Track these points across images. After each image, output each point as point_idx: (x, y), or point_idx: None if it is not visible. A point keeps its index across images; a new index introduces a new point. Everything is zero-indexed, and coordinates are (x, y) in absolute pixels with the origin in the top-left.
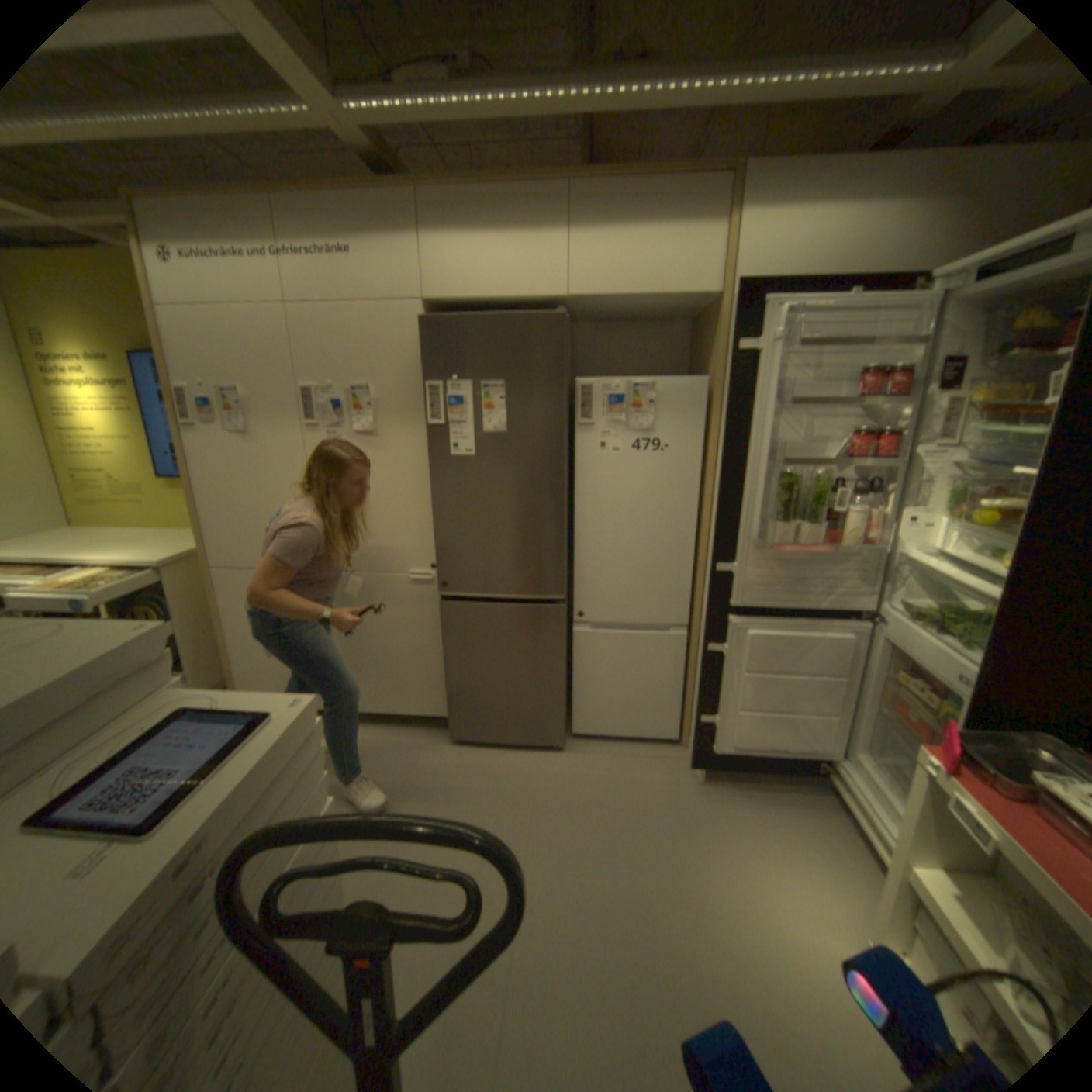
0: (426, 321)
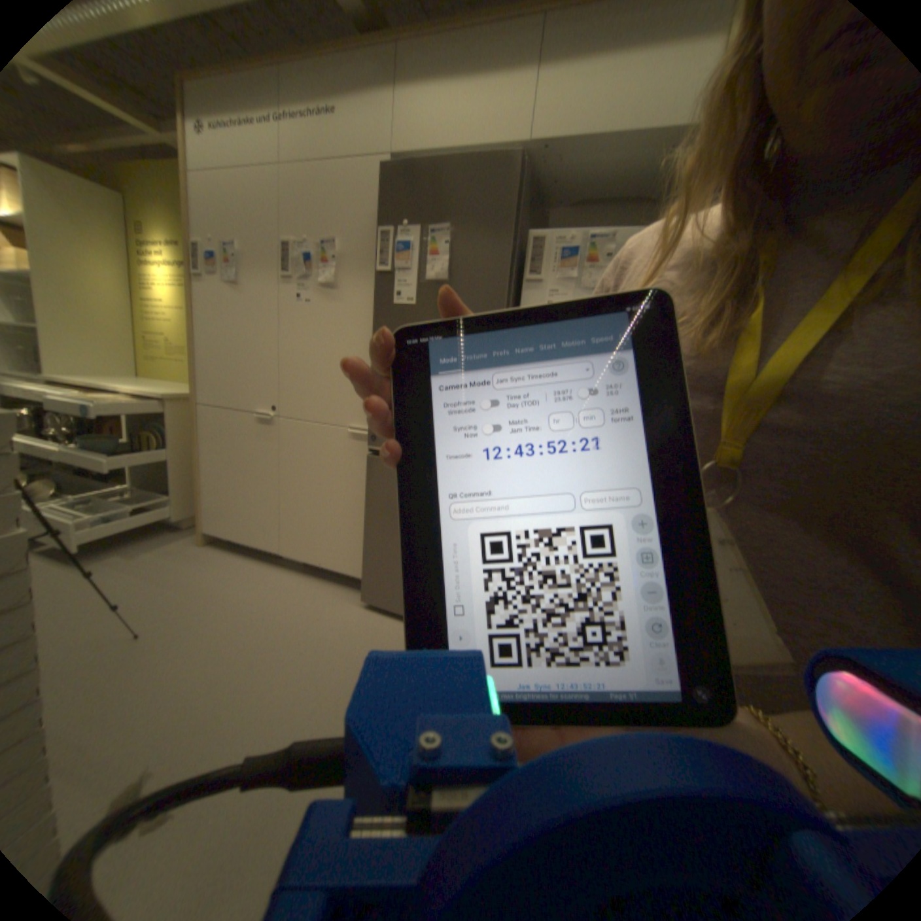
0: (386, 165)
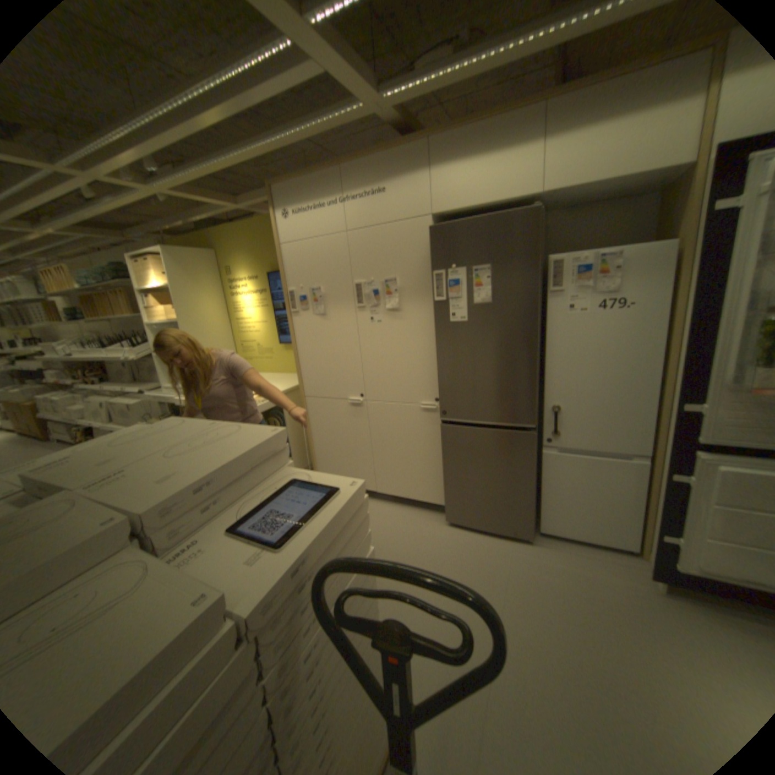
0: (434, 229)
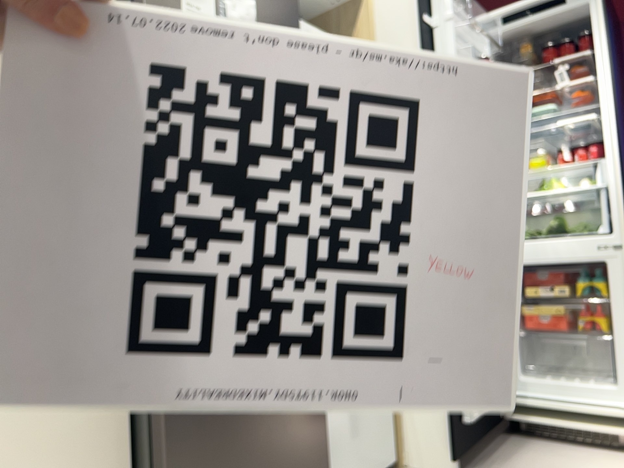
0: None
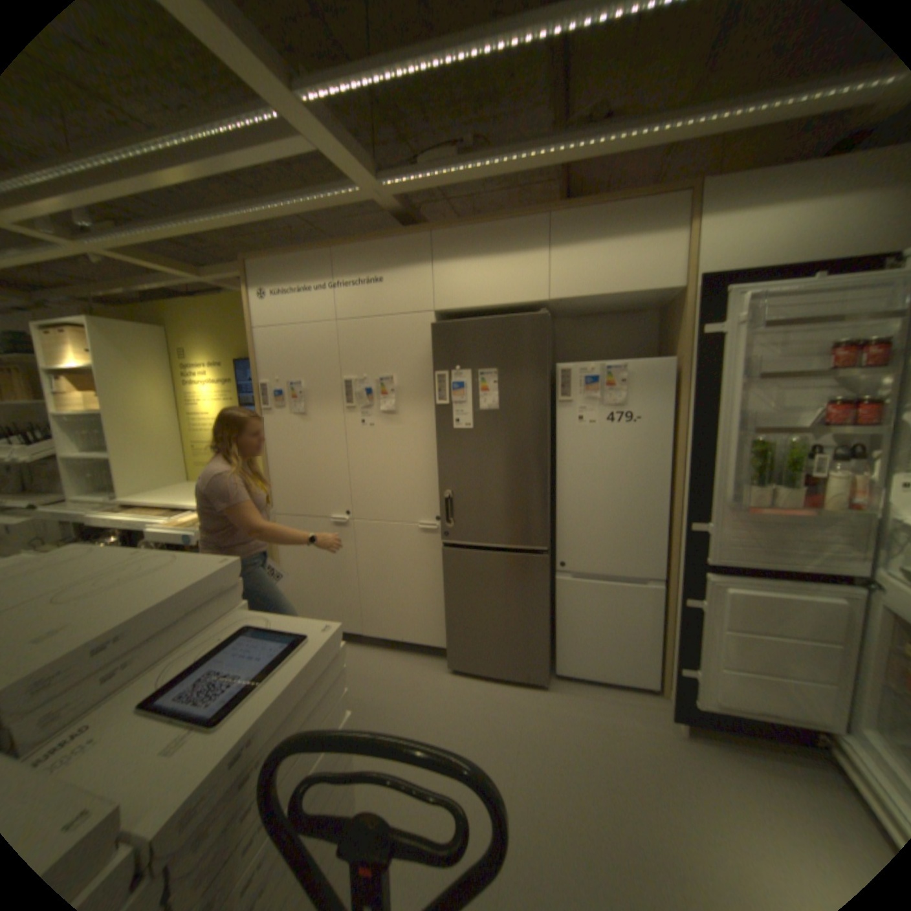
0: (437, 327)
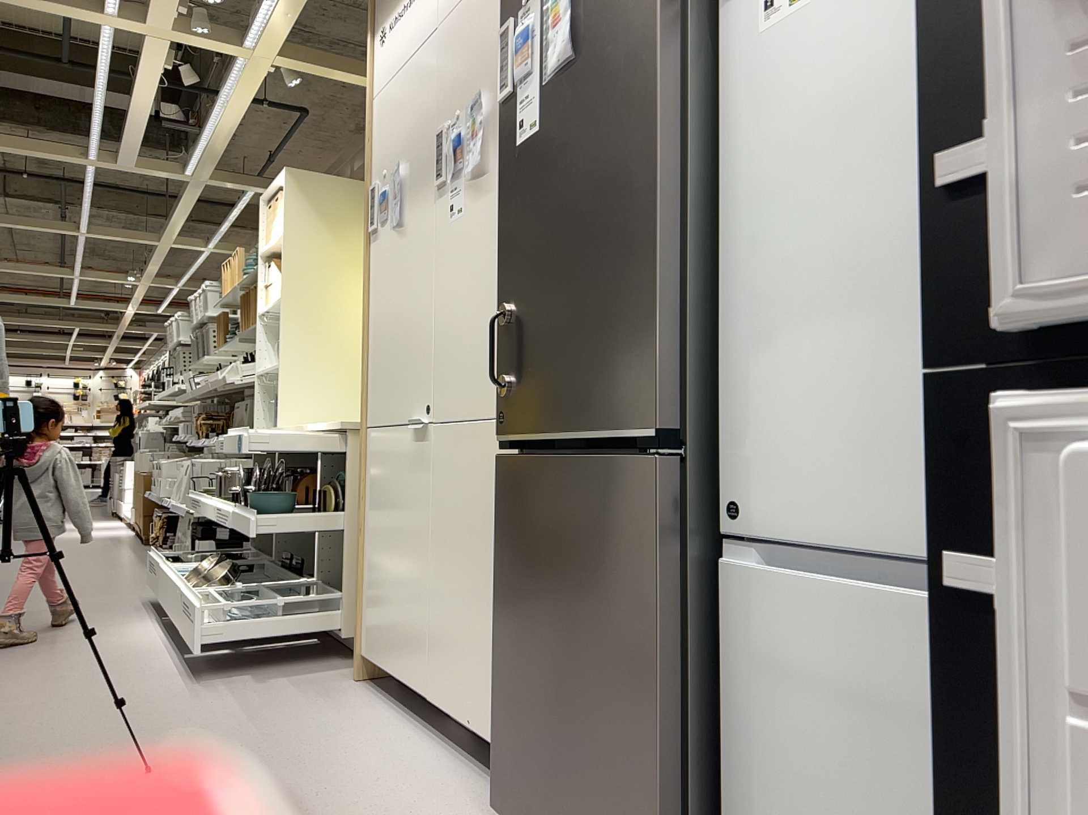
0: None
